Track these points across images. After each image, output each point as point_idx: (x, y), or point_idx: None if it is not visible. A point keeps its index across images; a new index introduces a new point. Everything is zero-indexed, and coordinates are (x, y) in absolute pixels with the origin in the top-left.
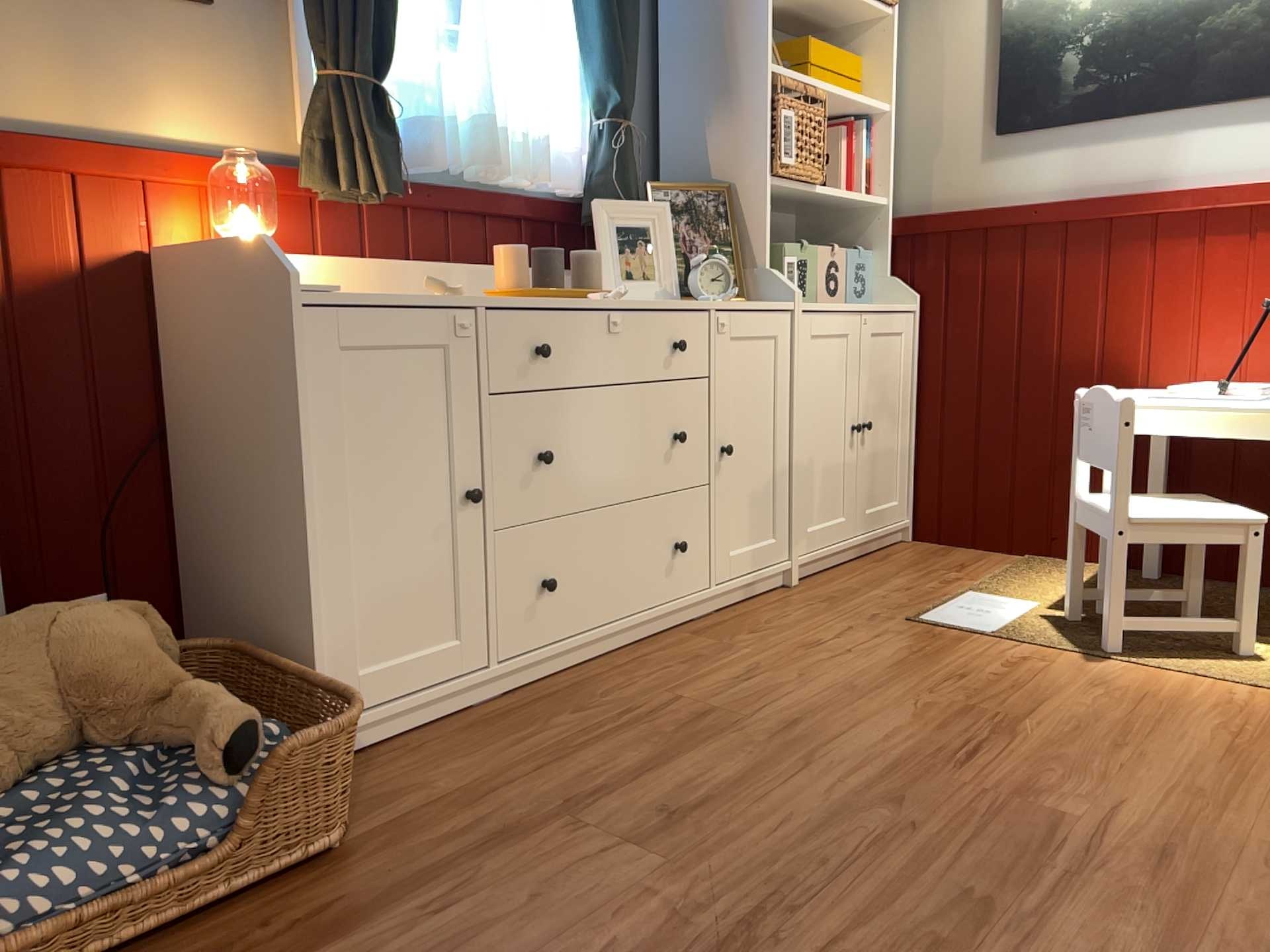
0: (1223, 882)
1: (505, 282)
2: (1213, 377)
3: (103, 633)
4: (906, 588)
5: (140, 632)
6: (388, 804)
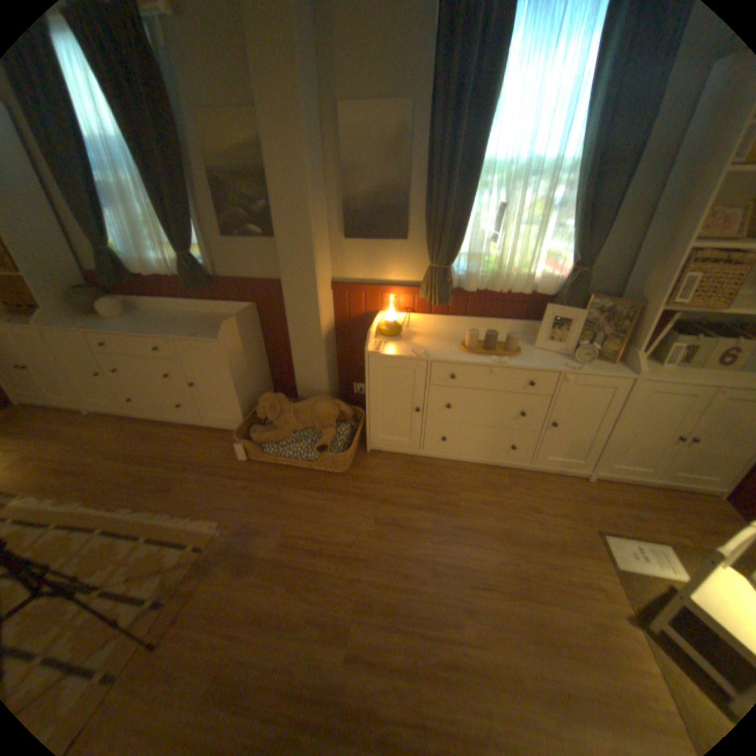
0: (453, 691)
1: (466, 343)
2: None
3: (323, 410)
4: (641, 521)
5: (332, 411)
6: (364, 470)
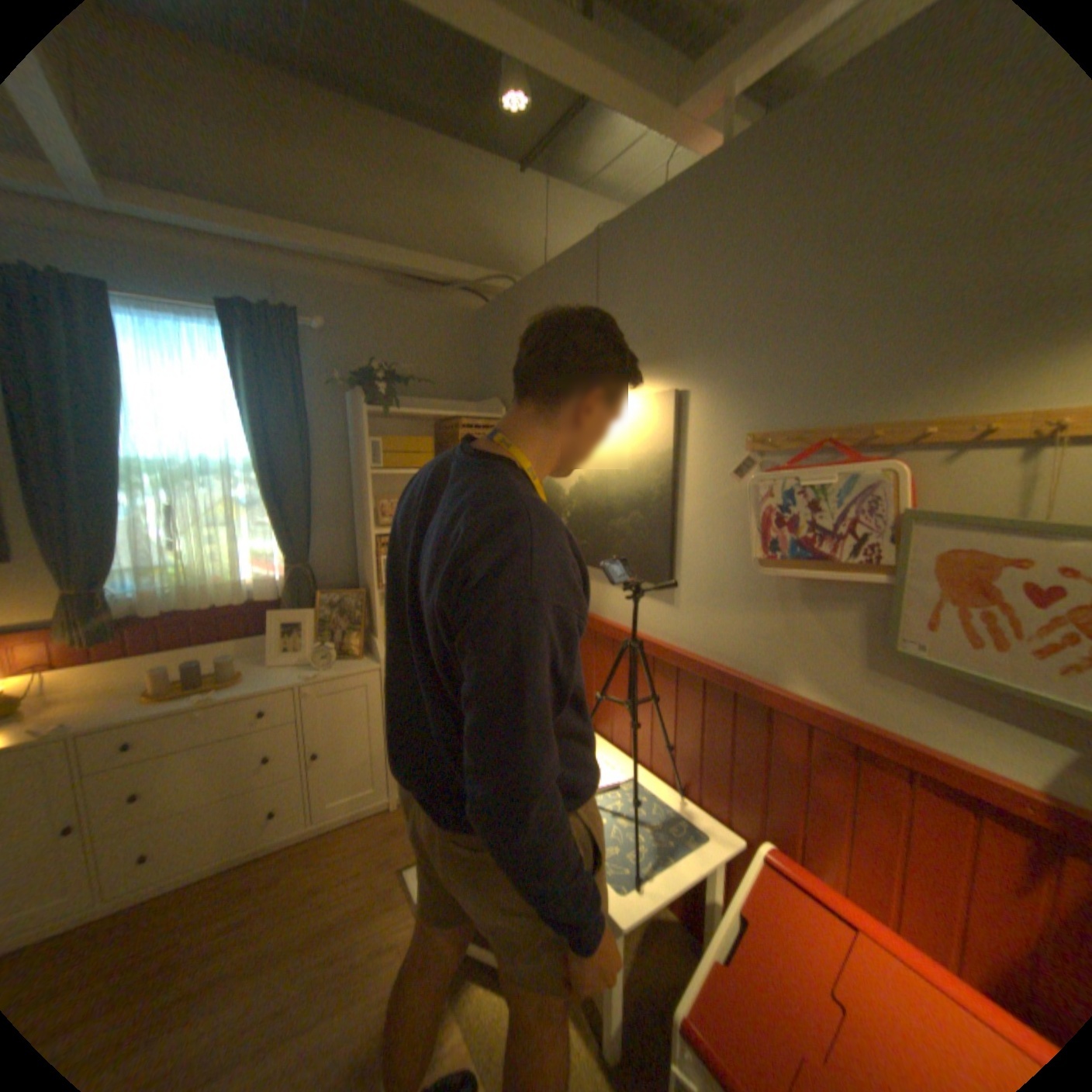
0: None
1: (151, 692)
2: (620, 743)
3: None
4: None
5: None
6: None
